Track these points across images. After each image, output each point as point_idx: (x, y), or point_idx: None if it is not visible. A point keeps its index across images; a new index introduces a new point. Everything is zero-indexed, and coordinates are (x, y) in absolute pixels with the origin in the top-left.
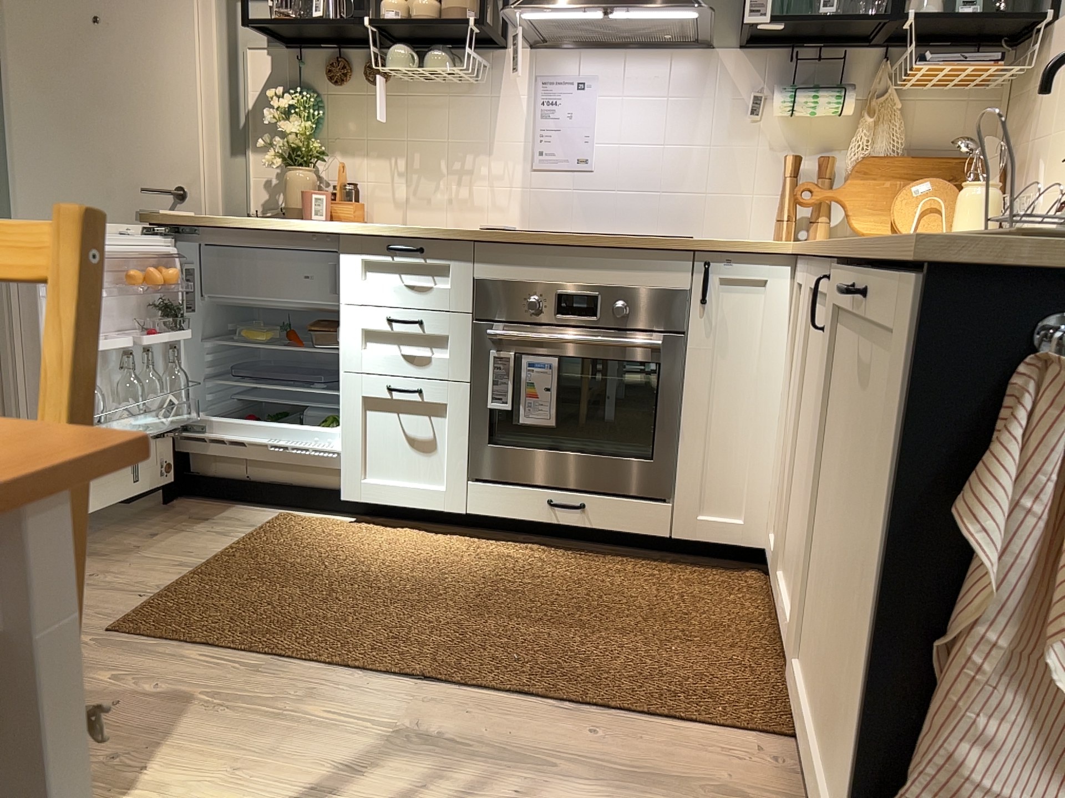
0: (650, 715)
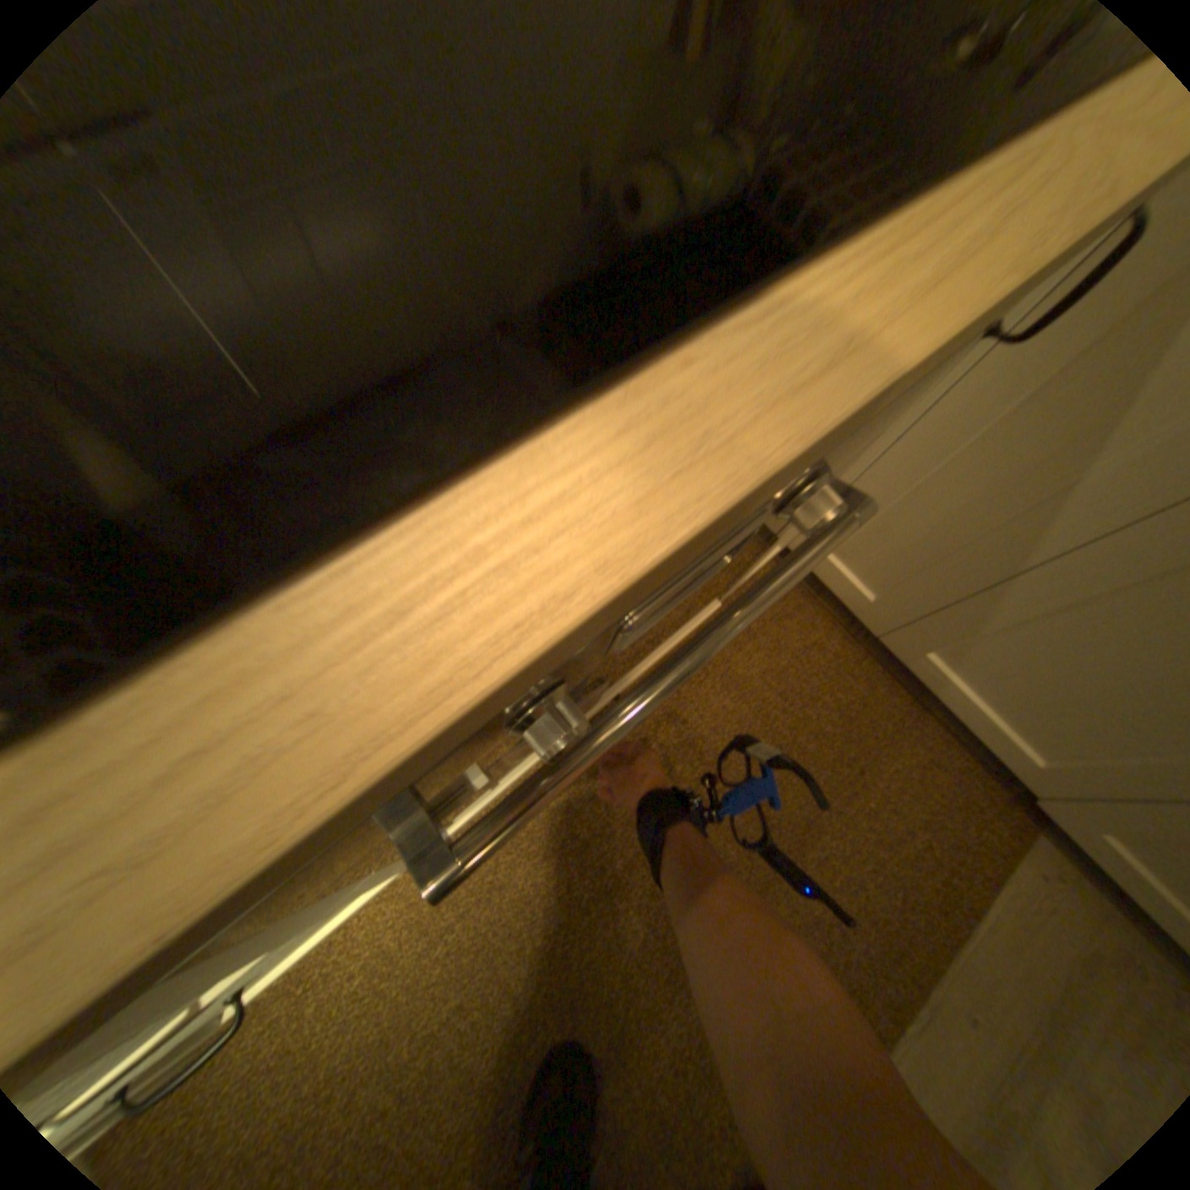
0: (969, 942)
